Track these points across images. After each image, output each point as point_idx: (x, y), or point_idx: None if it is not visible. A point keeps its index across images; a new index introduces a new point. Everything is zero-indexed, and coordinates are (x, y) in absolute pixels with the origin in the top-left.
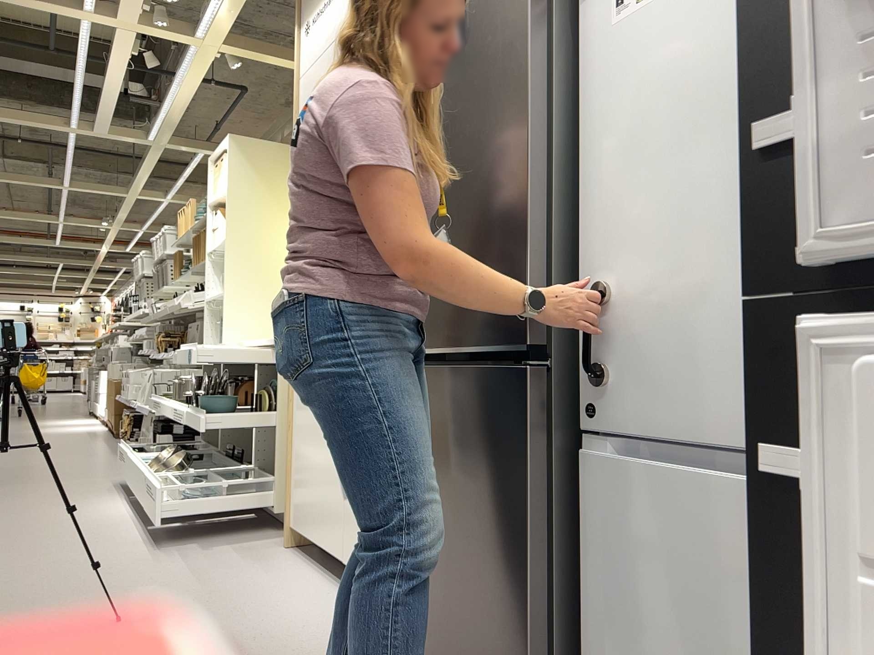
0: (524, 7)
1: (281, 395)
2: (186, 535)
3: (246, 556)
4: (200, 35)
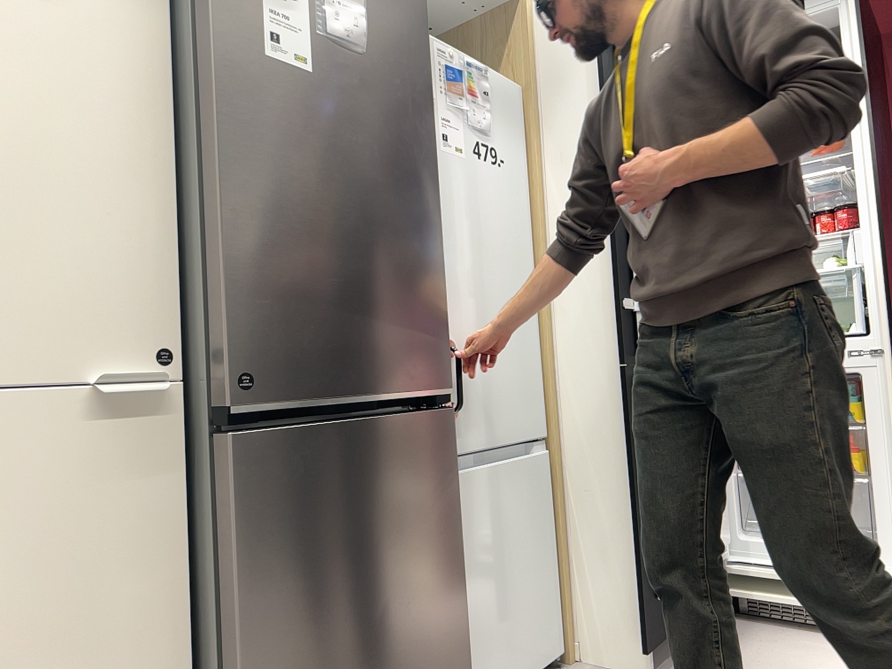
0: (428, 89)
1: None
2: None
3: None
4: None
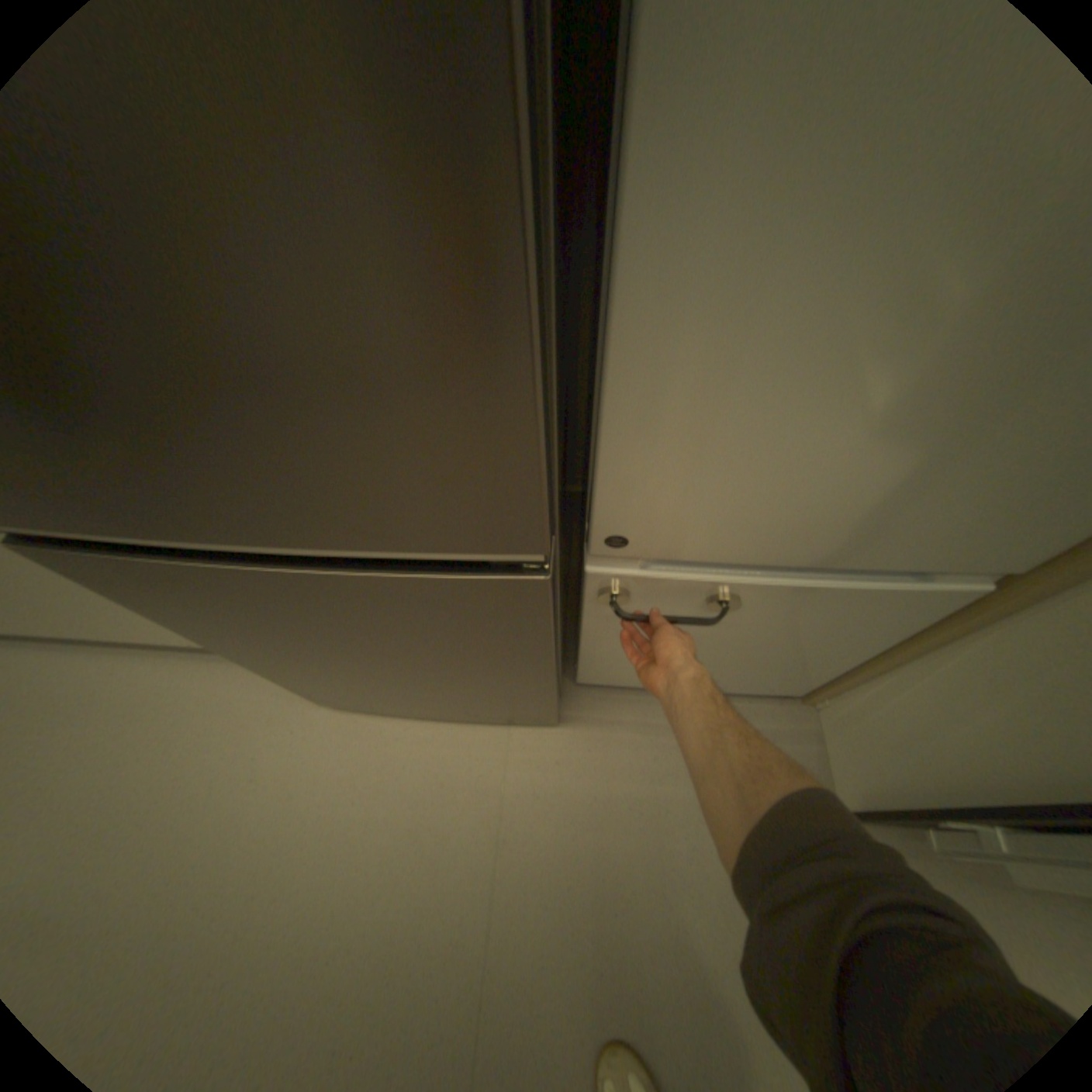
0: None
1: None
2: None
3: None
4: None
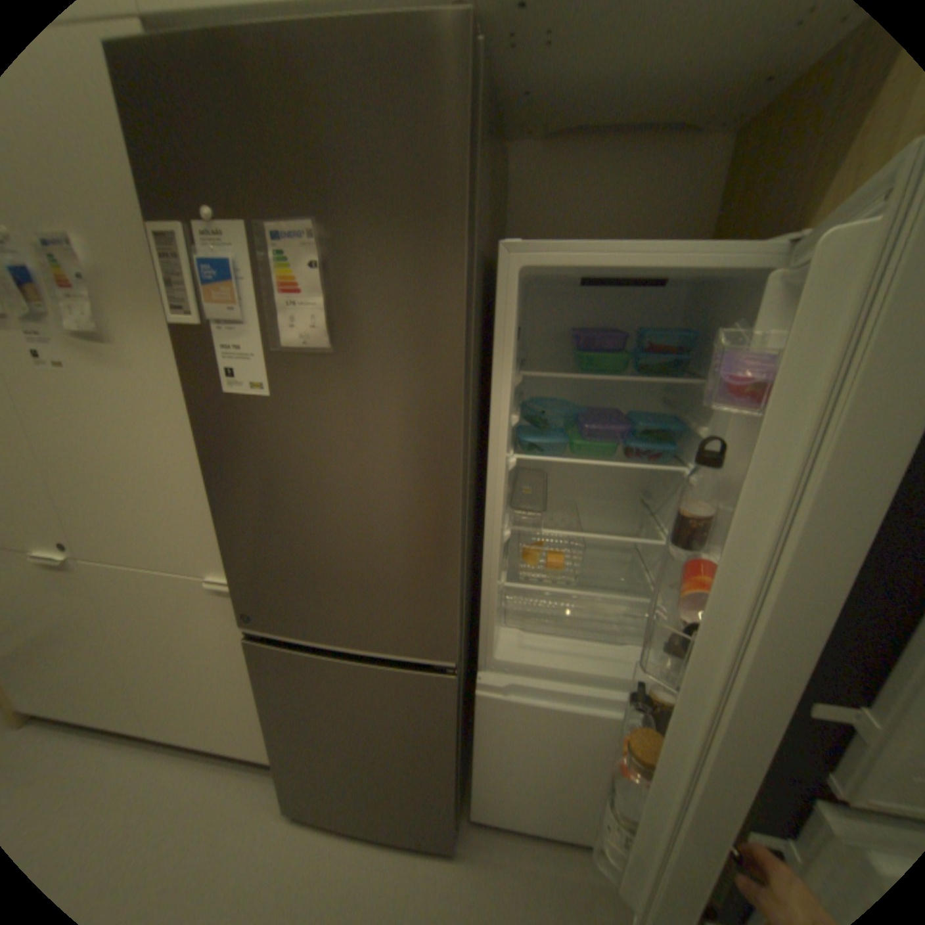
0: (451, 359)
1: None
2: None
3: None
4: None
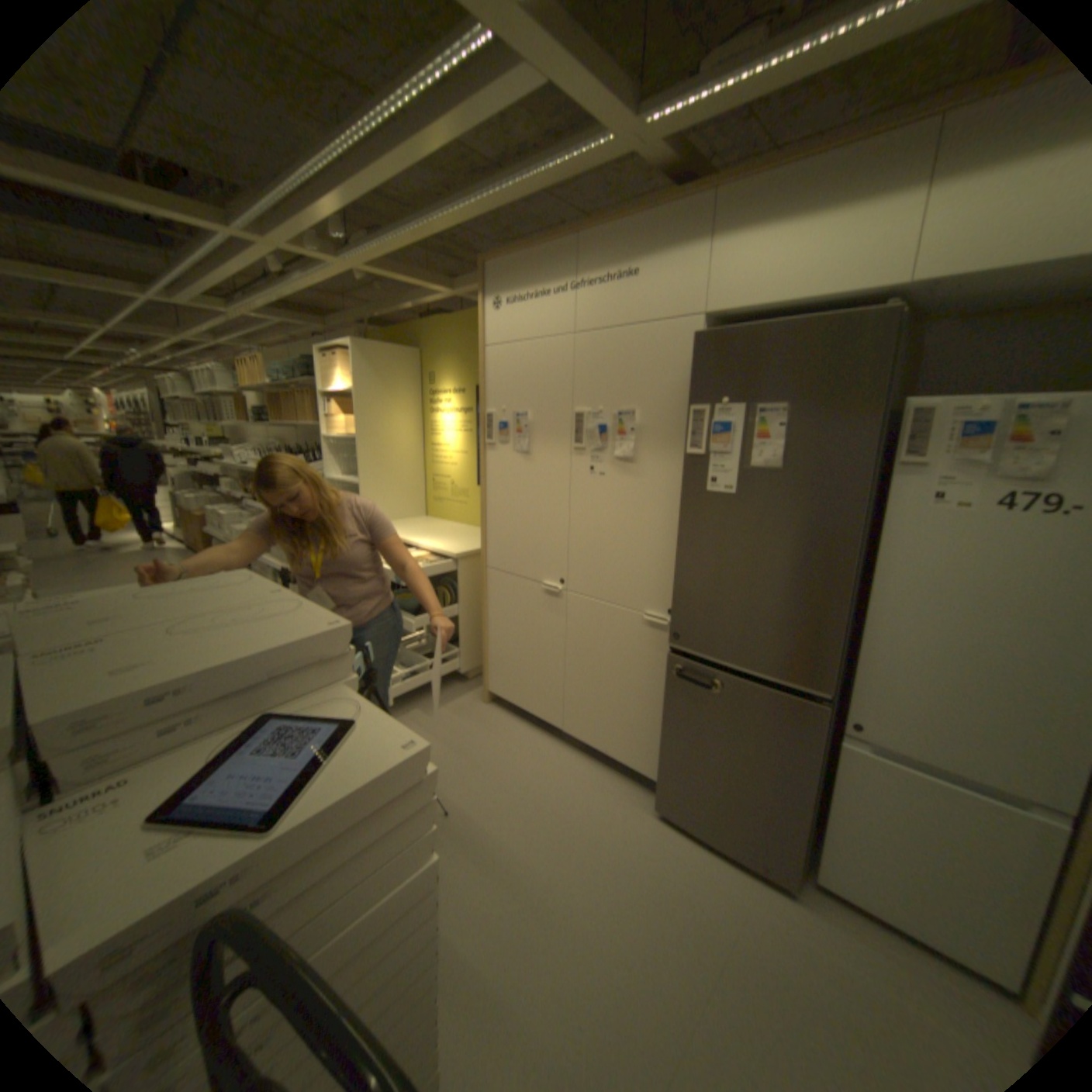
0: (863, 477)
1: (462, 593)
2: (399, 699)
3: (467, 719)
4: (342, 255)
